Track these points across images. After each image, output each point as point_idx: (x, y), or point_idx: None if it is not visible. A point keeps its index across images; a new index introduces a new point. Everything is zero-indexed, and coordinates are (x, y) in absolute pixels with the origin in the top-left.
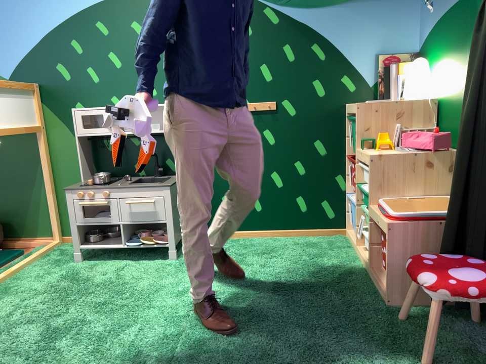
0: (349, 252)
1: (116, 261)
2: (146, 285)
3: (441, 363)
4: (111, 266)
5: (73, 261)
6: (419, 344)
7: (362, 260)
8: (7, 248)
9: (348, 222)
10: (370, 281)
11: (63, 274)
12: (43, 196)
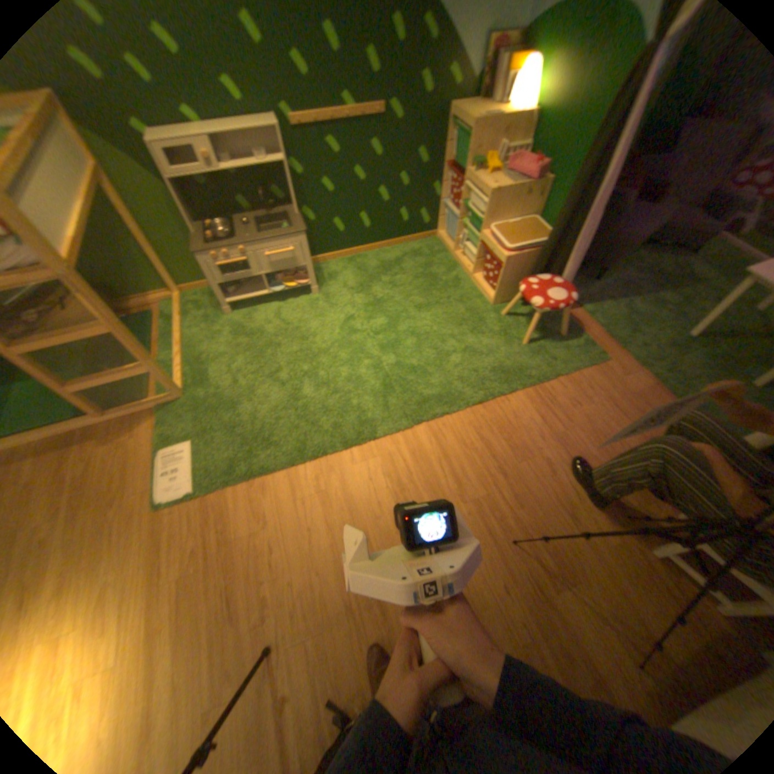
0: (446, 258)
1: (263, 306)
2: (316, 326)
3: (529, 341)
4: (264, 313)
5: (221, 315)
6: (515, 331)
7: (459, 266)
8: (122, 312)
9: (441, 228)
10: (472, 287)
11: (228, 331)
12: (135, 251)
